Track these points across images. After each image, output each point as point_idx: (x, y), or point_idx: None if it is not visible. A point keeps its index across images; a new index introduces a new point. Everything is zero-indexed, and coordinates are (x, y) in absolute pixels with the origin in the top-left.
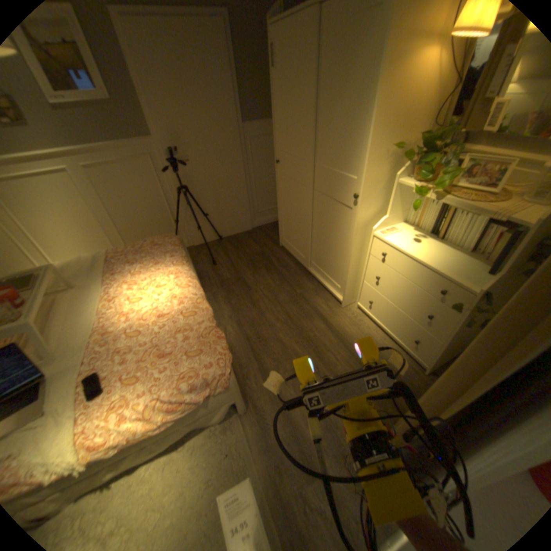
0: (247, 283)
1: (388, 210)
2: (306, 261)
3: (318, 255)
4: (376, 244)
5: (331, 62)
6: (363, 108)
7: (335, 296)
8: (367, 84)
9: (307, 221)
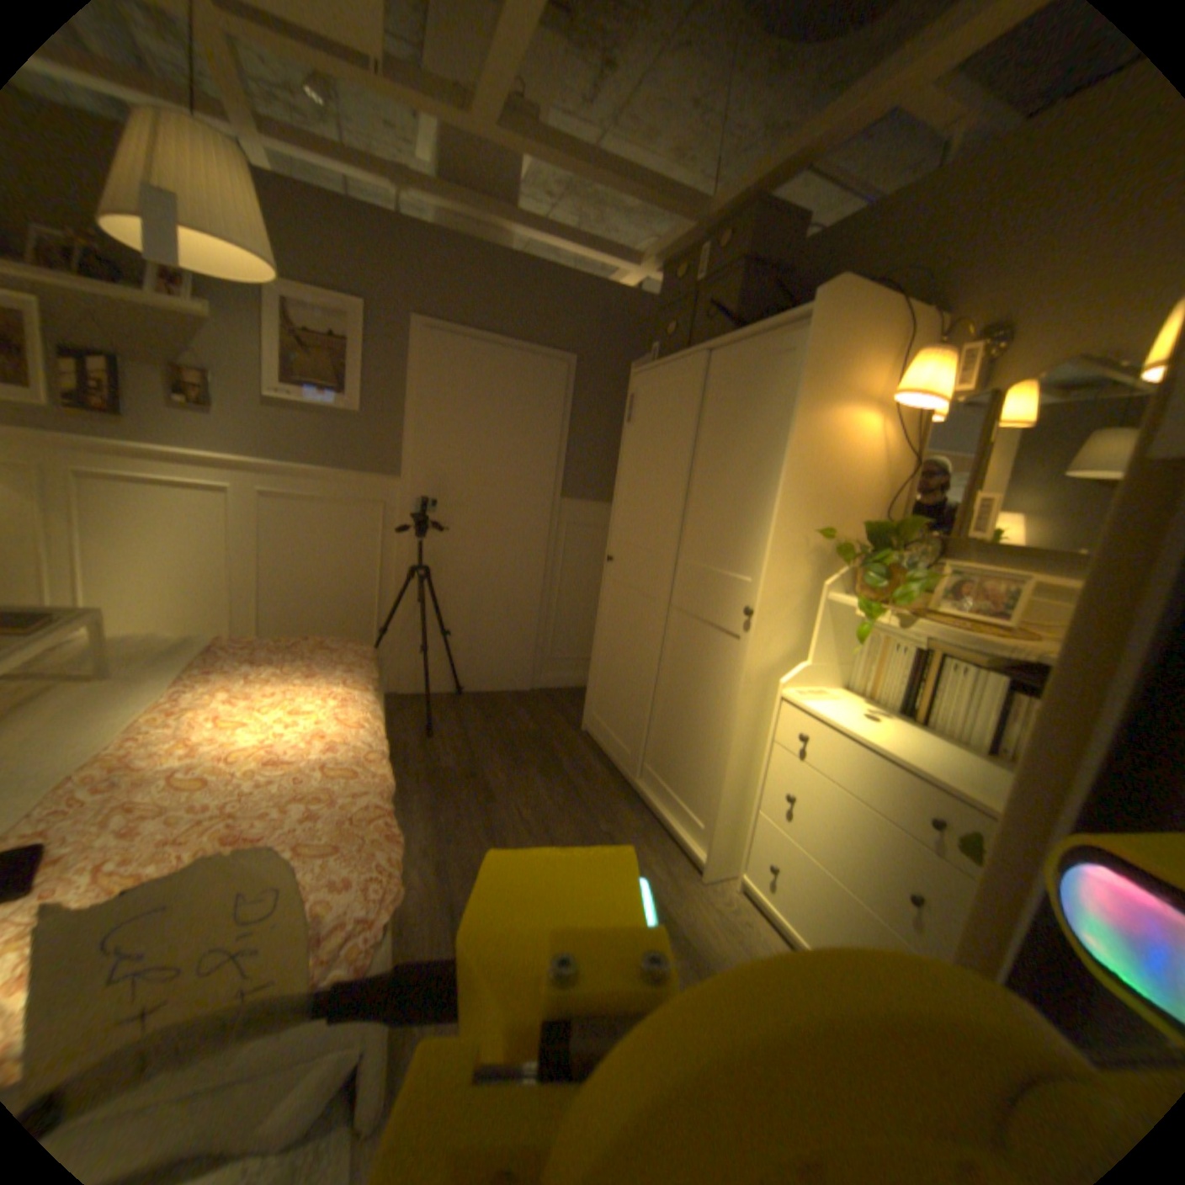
0: (489, 785)
1: (811, 650)
2: (633, 762)
3: (661, 747)
4: (788, 716)
5: (720, 414)
6: (767, 470)
7: (691, 850)
8: (773, 439)
9: (649, 667)
